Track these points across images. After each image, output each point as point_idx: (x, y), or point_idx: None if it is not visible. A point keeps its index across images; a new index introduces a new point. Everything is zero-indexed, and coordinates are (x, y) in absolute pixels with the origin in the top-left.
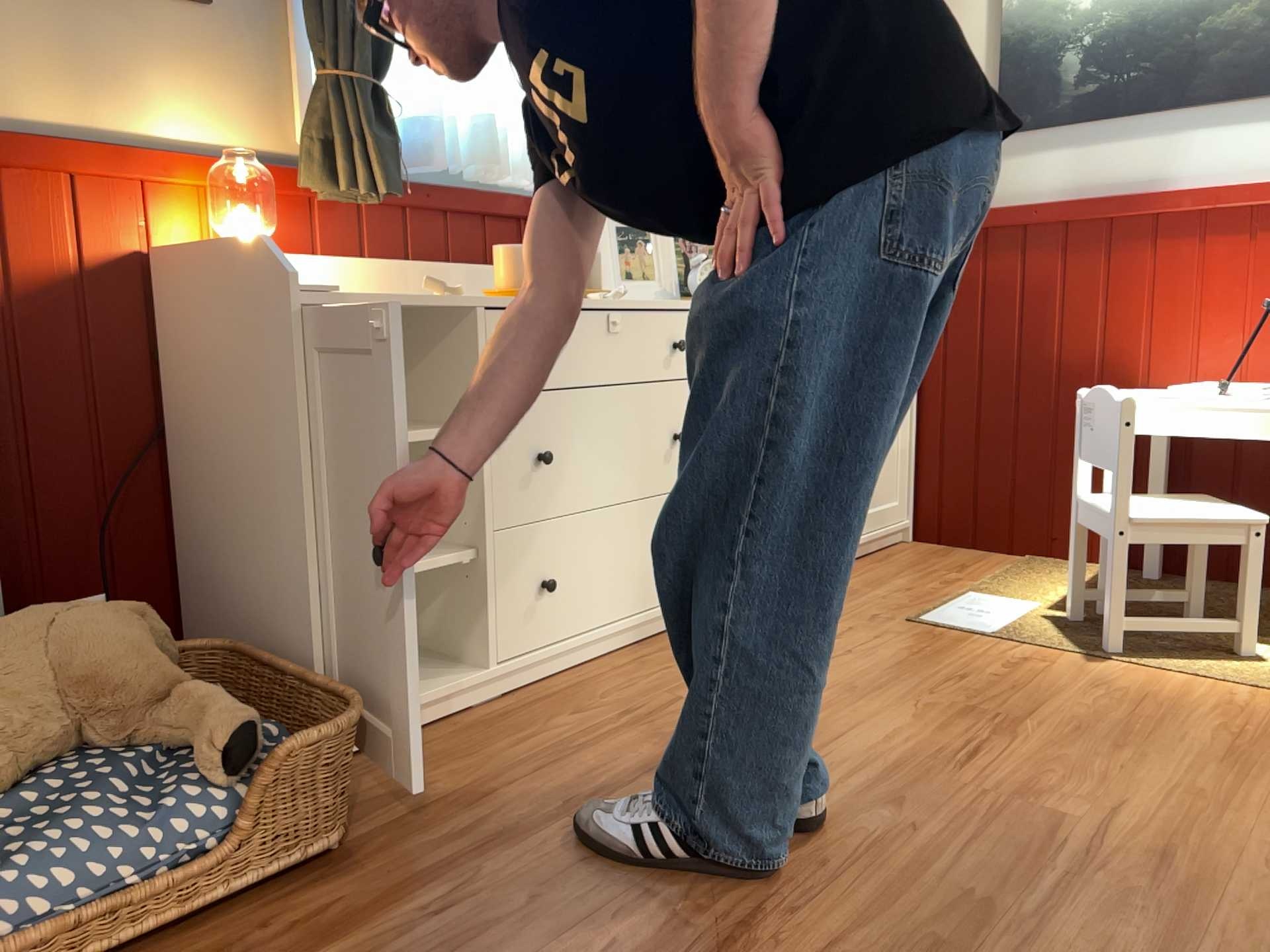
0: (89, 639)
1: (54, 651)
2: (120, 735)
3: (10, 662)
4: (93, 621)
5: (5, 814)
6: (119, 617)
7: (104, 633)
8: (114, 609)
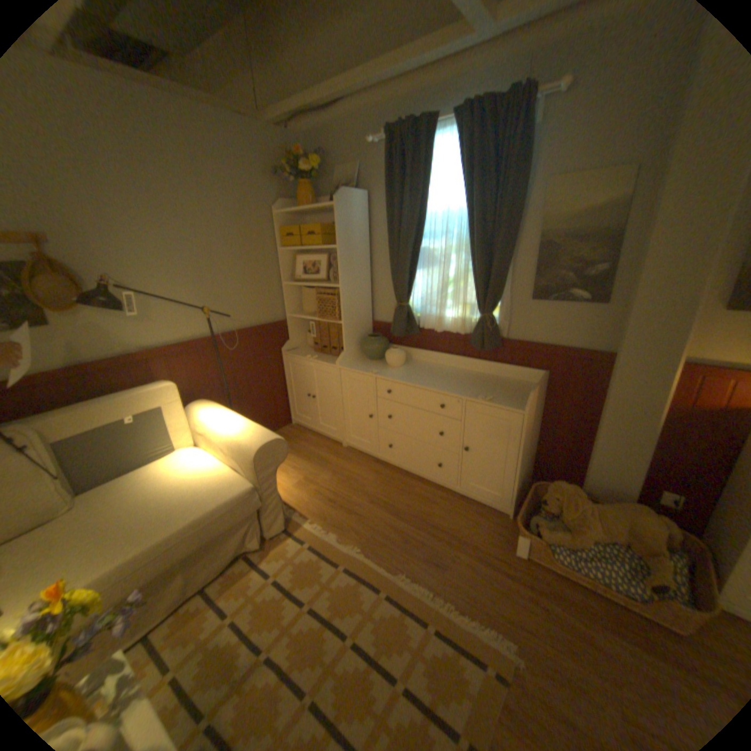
0: (645, 528)
1: (634, 524)
2: (640, 554)
3: (622, 520)
4: (649, 523)
5: (601, 550)
6: (658, 527)
7: (649, 529)
8: (661, 522)
